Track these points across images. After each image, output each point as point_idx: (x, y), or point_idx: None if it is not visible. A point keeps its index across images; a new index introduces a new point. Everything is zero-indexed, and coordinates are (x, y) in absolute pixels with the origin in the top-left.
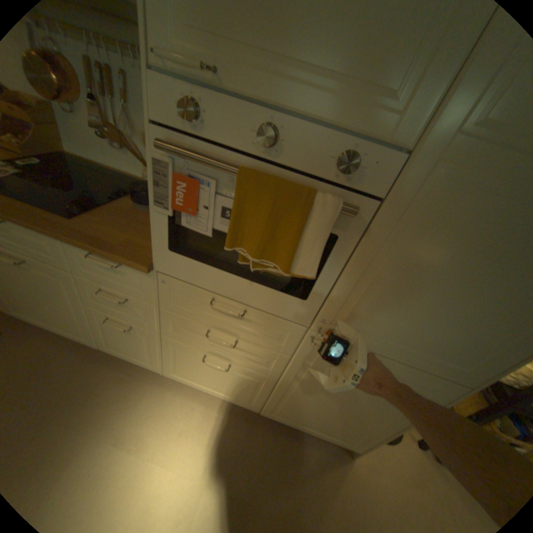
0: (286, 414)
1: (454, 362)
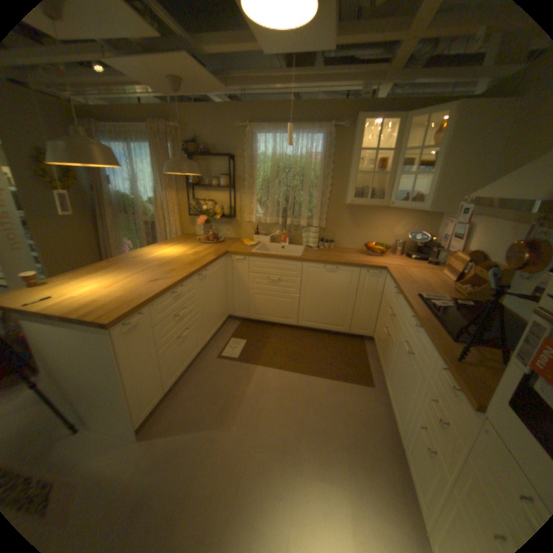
0: None
1: None
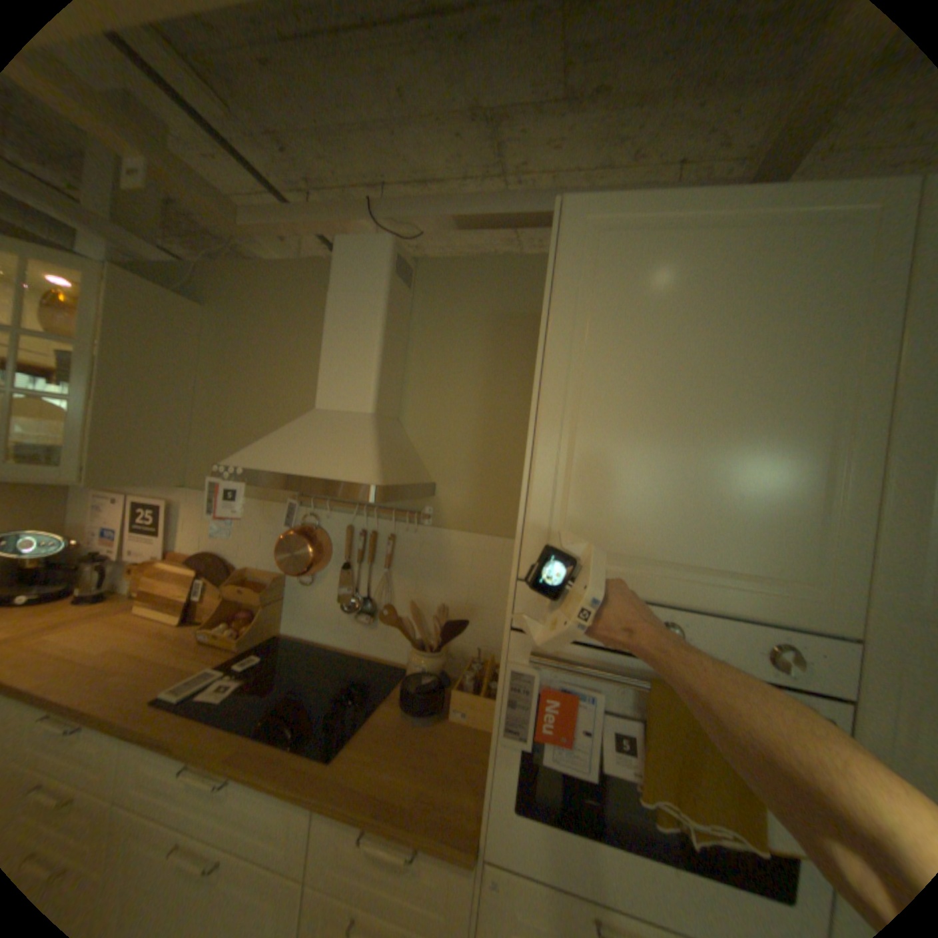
0: None
1: None
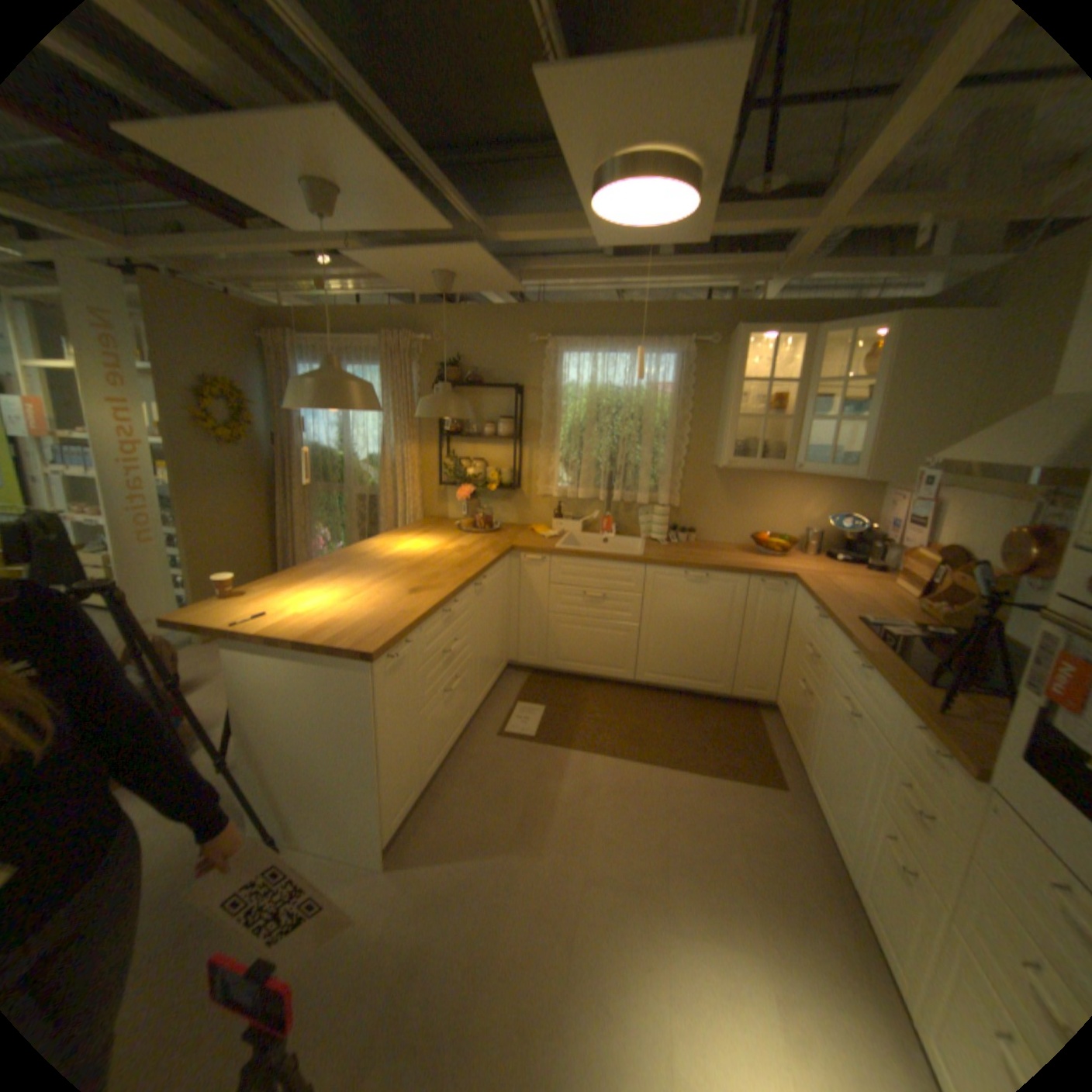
0: None
1: None
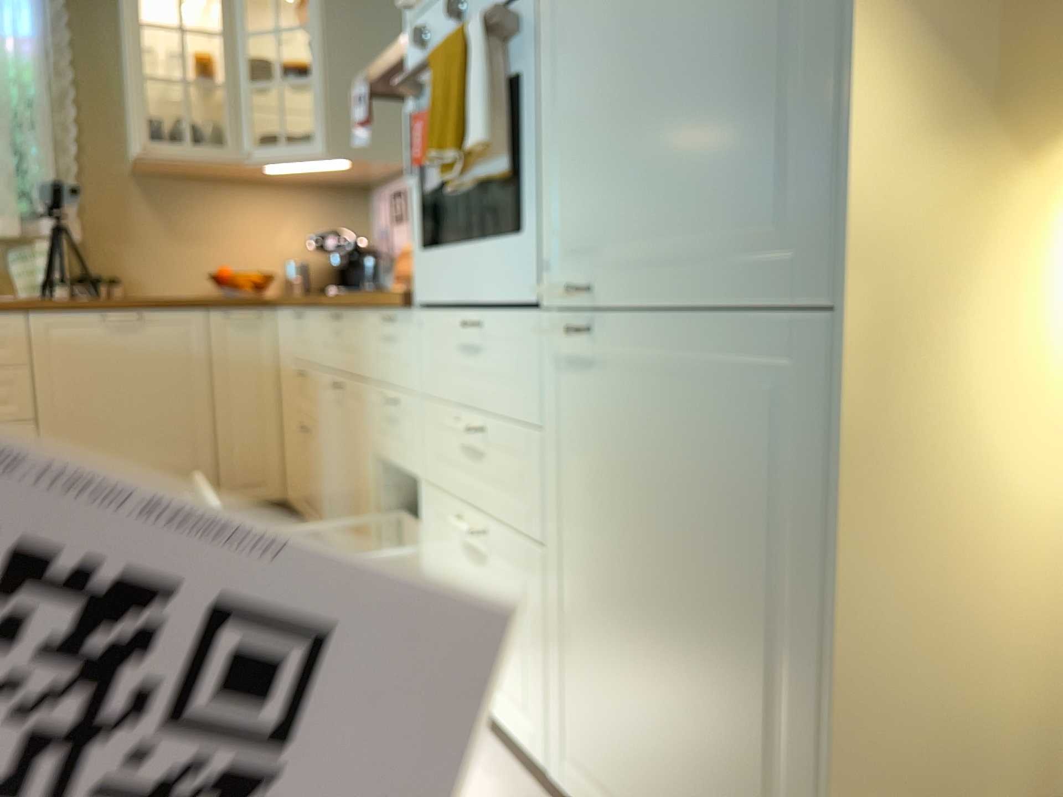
0: (592, 751)
1: (753, 226)
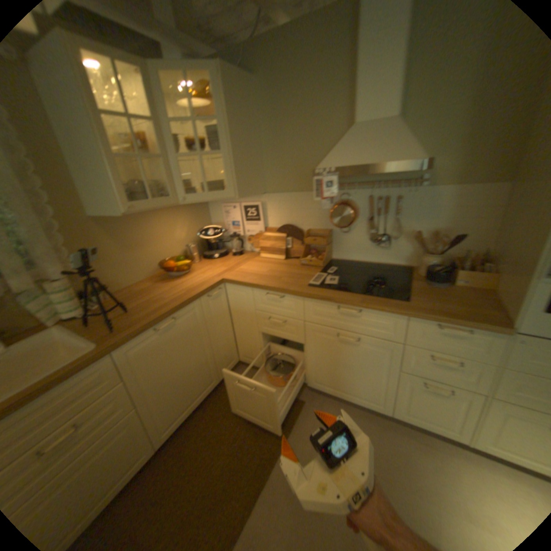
0: None
1: None
